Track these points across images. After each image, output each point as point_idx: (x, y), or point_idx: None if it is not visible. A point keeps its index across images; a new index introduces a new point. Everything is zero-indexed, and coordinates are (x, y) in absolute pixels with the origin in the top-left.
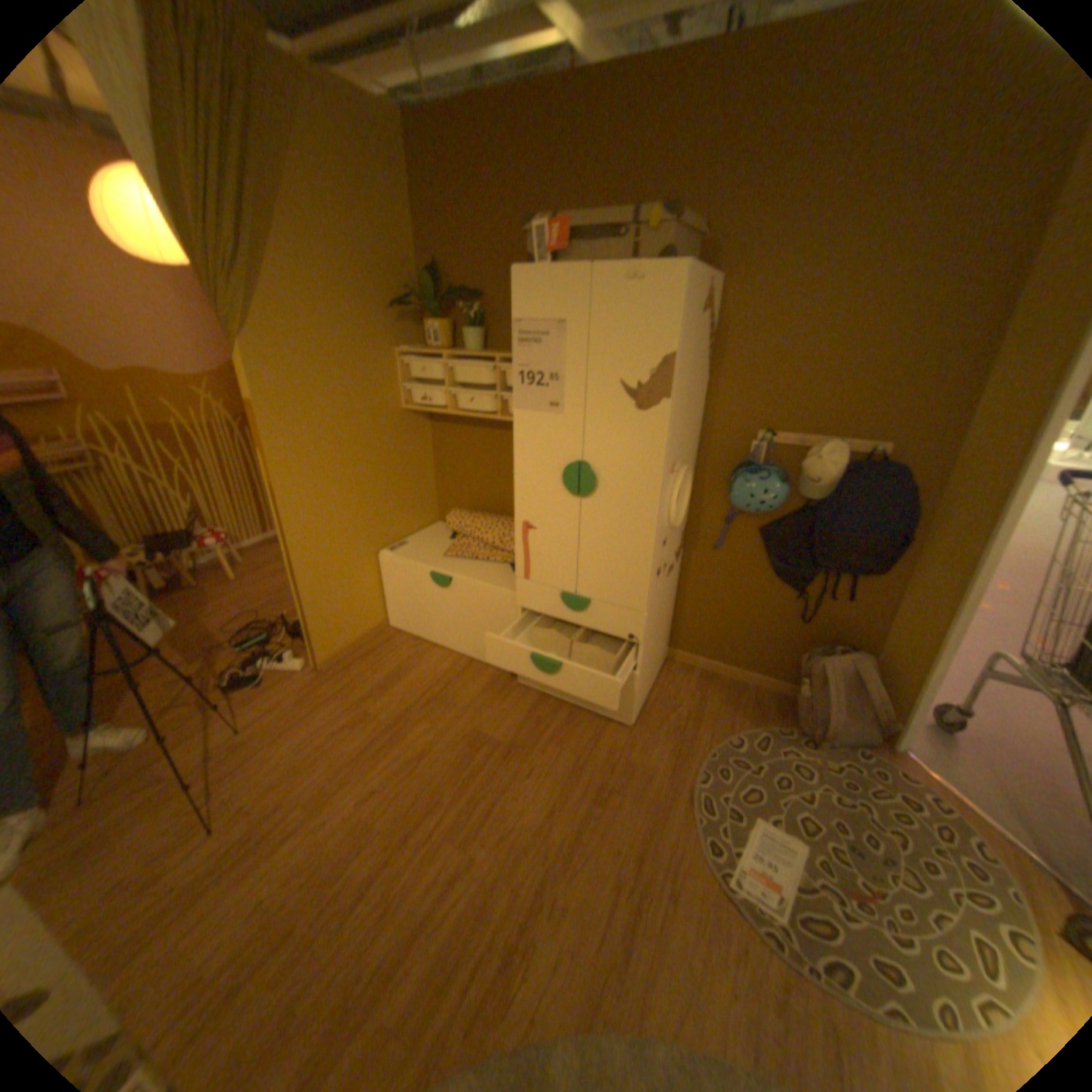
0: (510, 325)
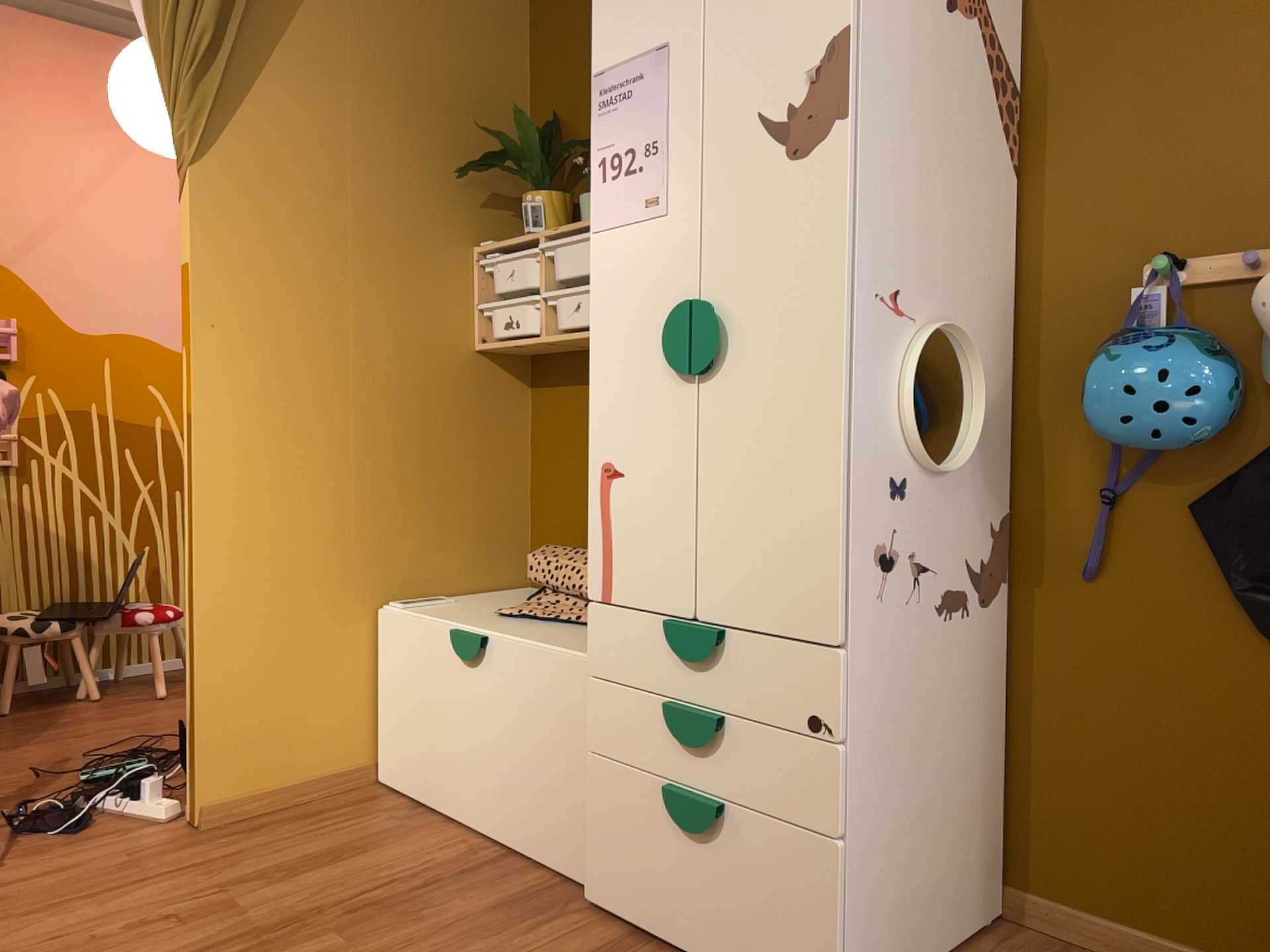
0: None
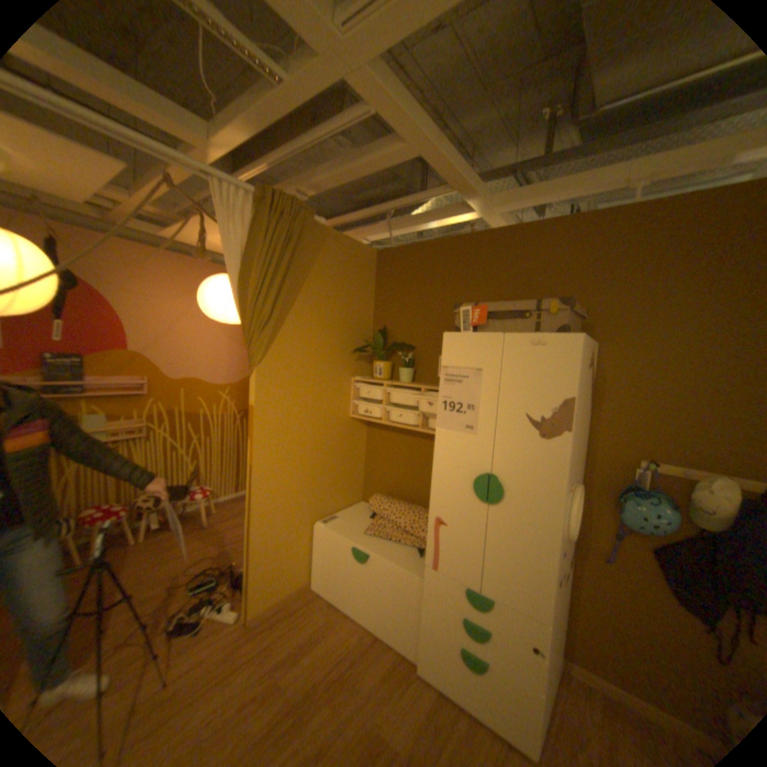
0: (433, 367)
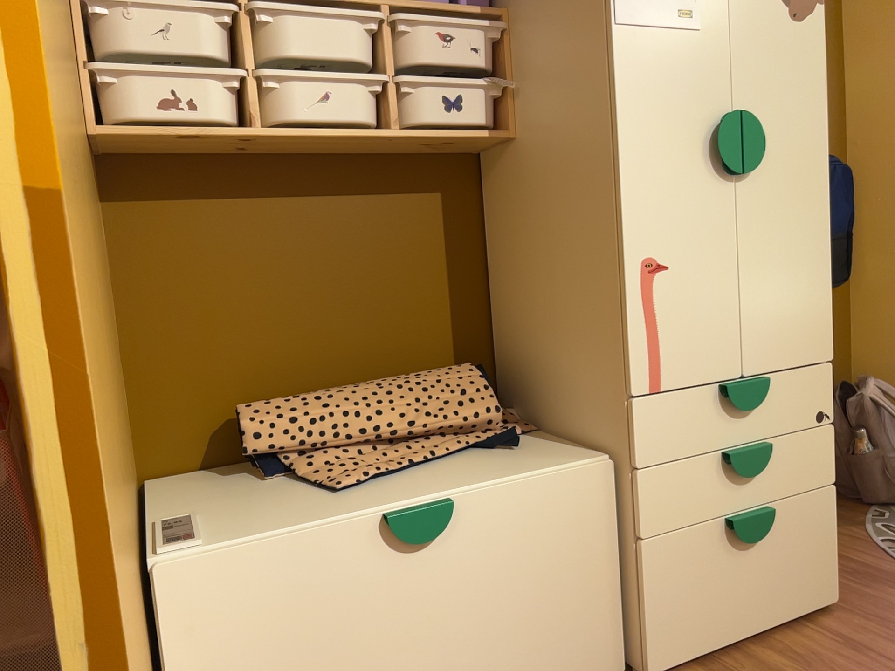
0: None
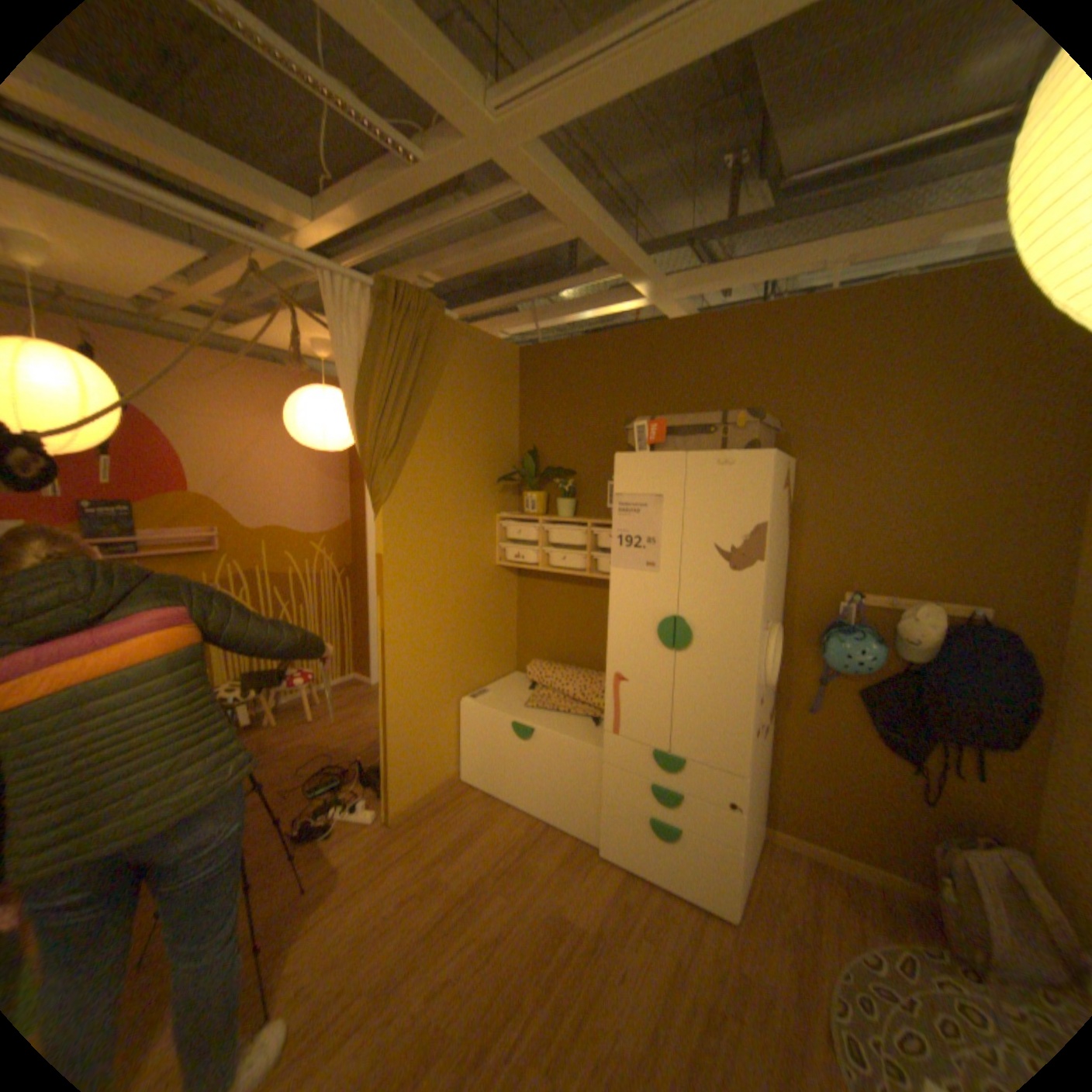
0: (599, 496)
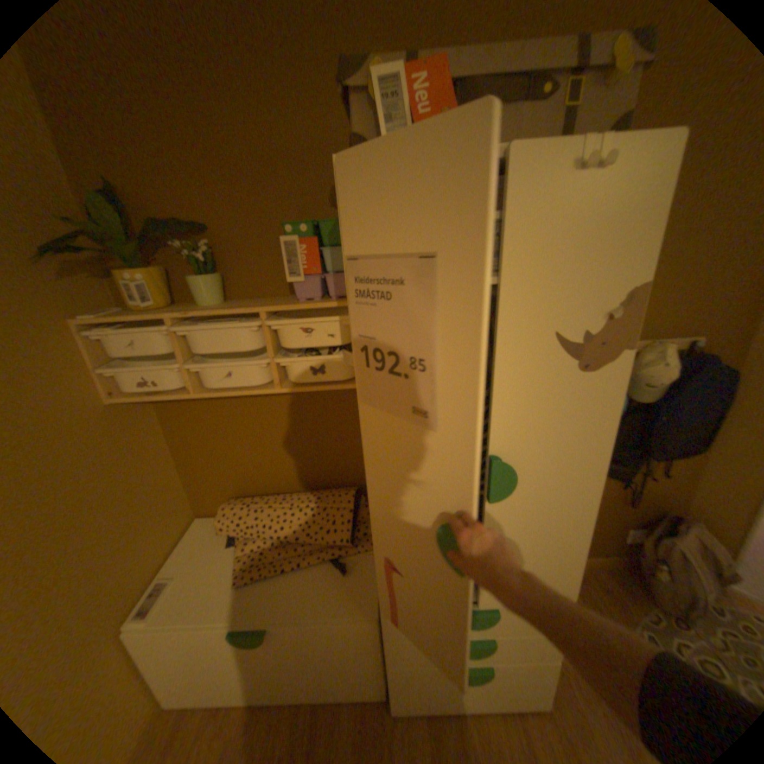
0: (260, 263)
